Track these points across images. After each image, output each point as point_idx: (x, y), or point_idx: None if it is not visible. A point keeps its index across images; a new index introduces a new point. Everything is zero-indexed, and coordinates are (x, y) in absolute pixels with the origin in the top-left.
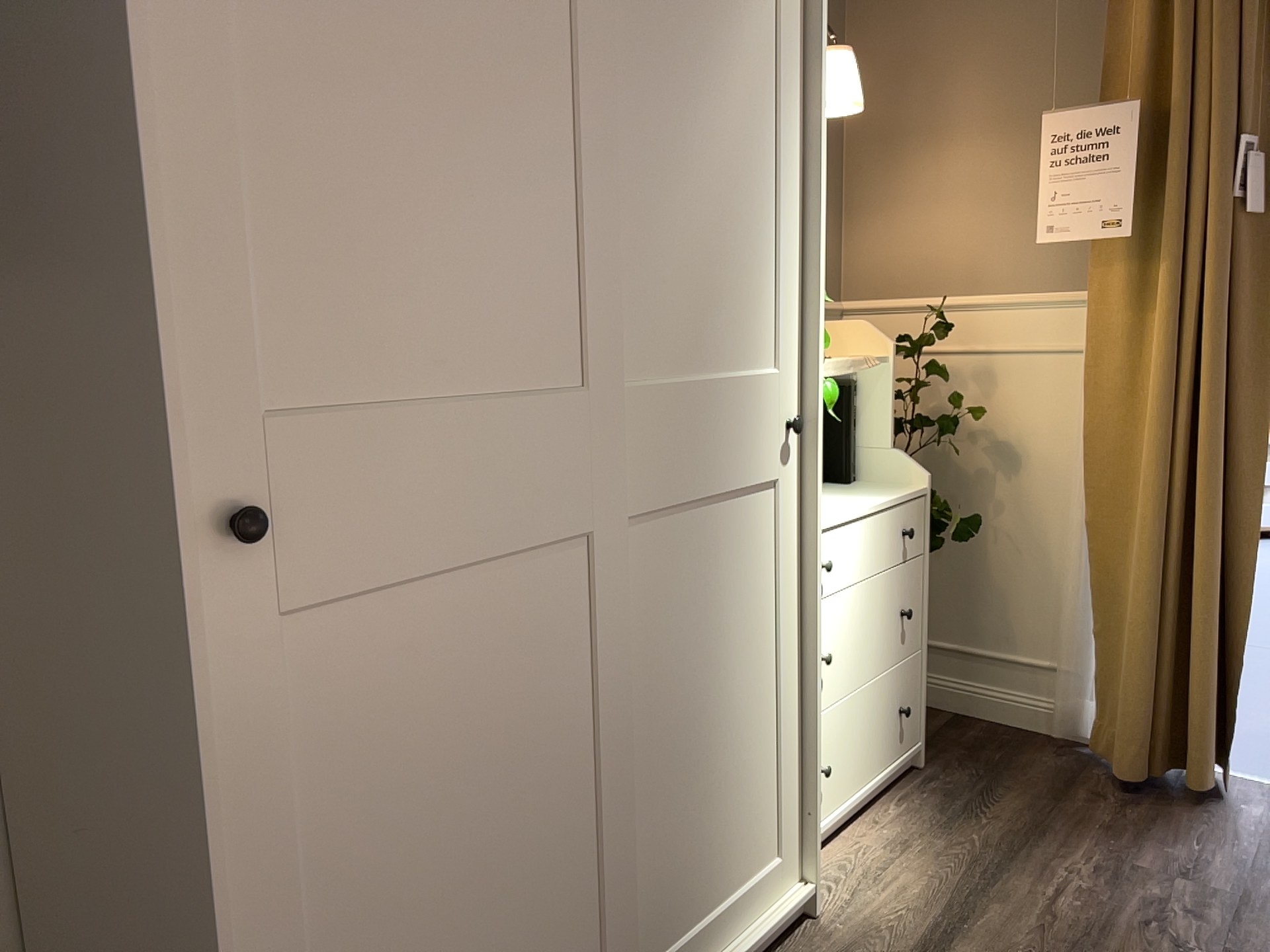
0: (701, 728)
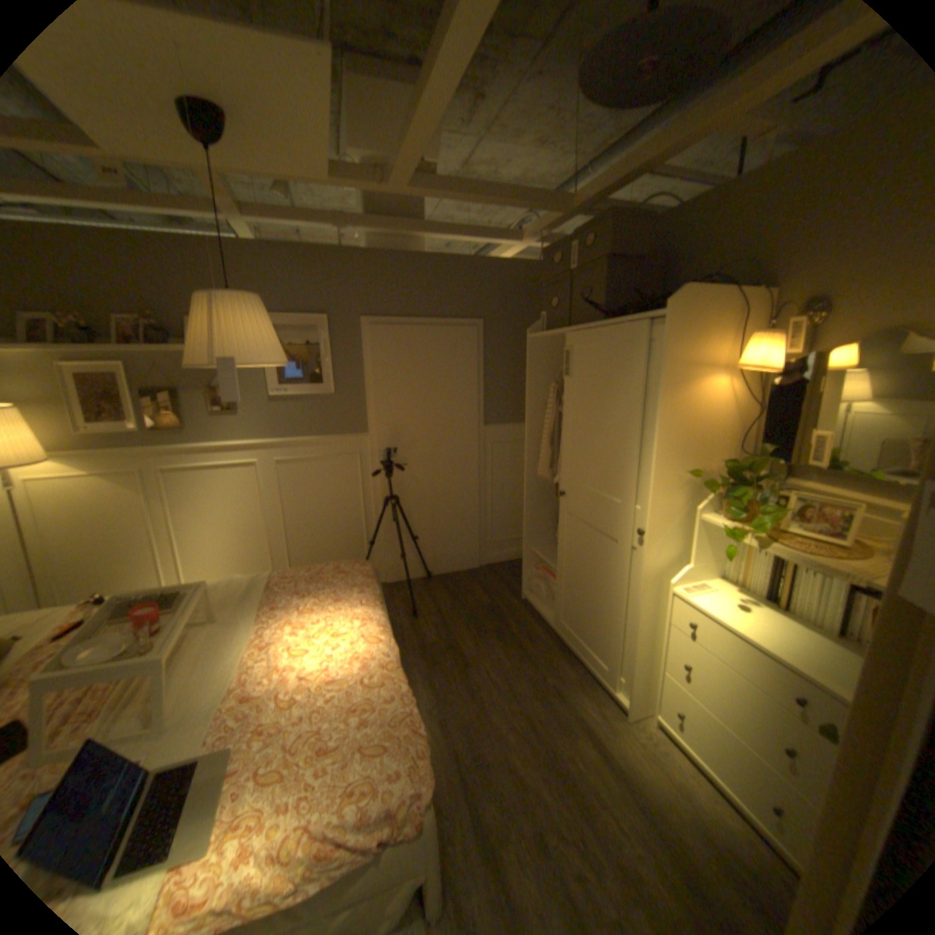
0: (598, 598)
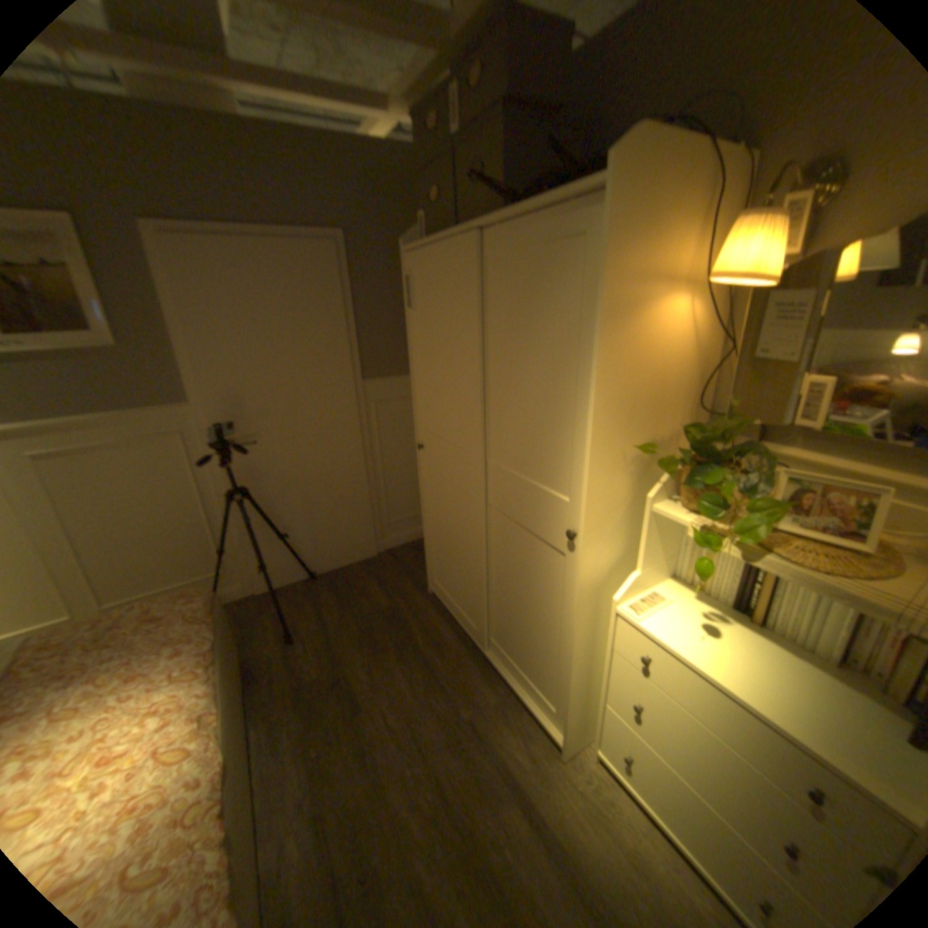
0: (517, 607)
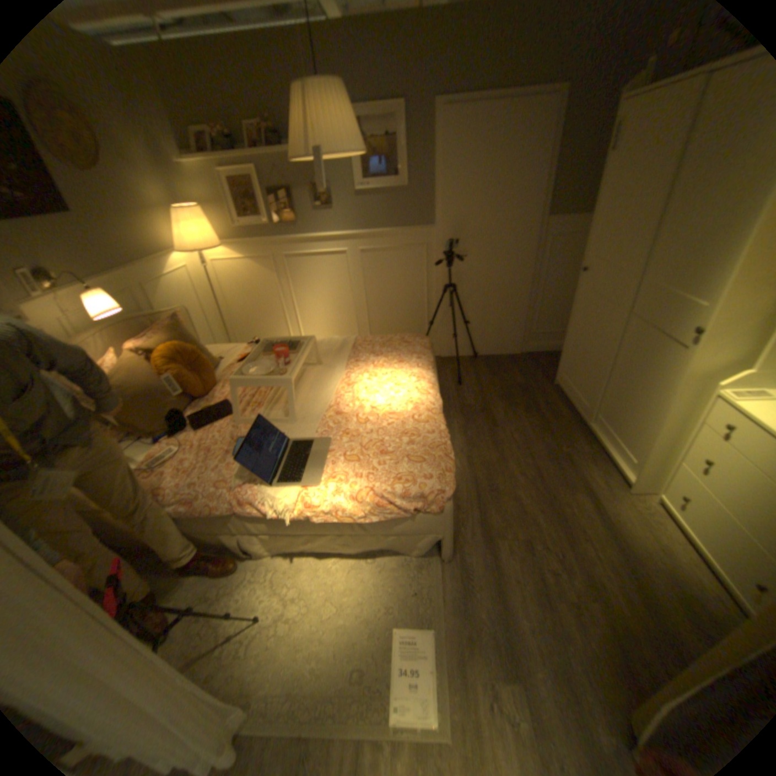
0: (631, 391)
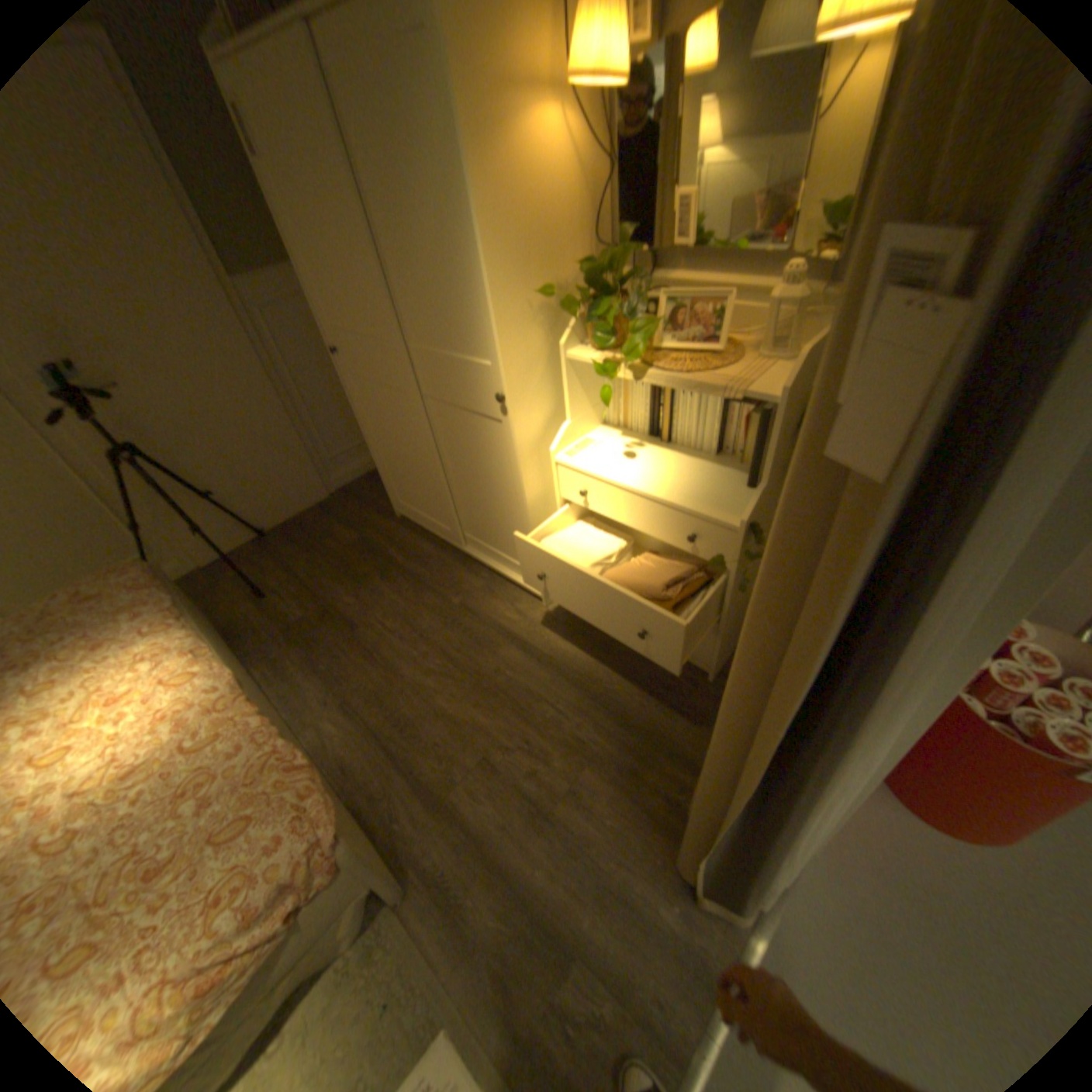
0: (480, 493)
